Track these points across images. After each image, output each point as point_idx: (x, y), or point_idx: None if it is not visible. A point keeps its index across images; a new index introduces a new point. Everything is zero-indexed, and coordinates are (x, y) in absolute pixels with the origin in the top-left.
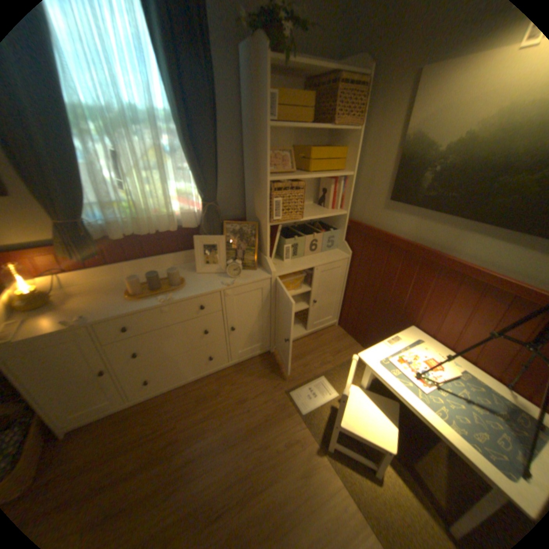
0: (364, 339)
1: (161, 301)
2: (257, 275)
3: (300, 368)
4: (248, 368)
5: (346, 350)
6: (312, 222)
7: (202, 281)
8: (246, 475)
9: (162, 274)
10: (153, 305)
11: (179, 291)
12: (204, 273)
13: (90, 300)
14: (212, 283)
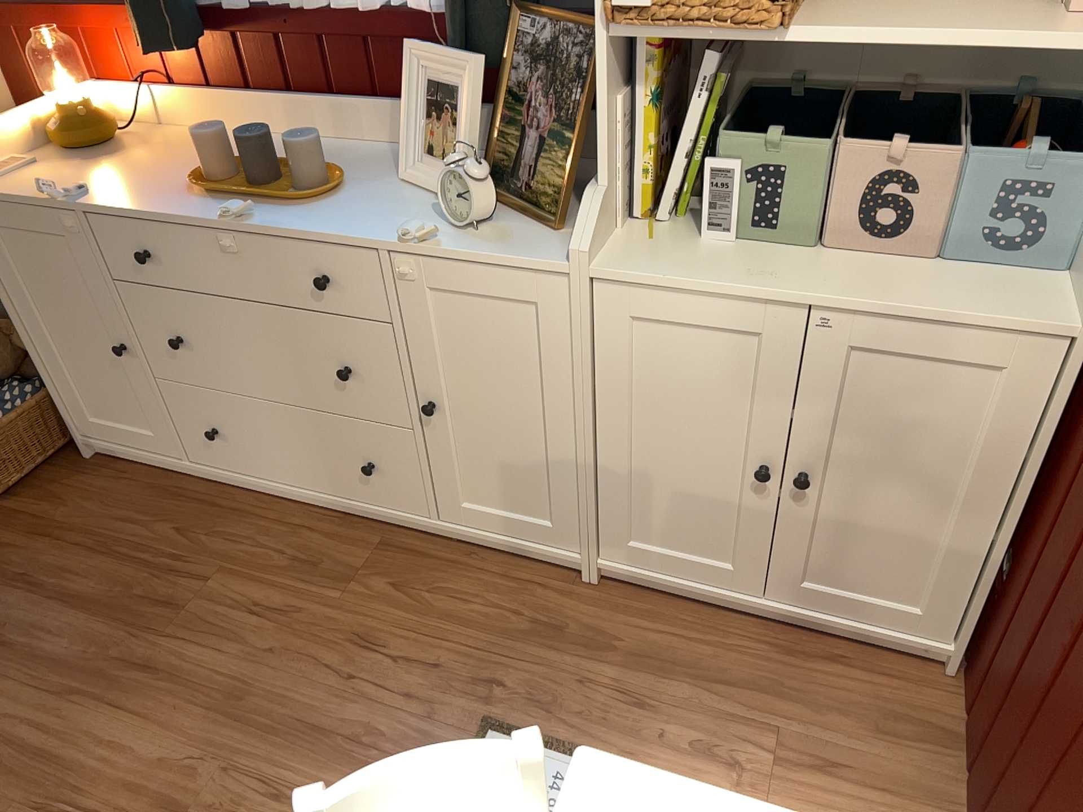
0: (988, 808)
1: (223, 215)
2: (538, 242)
3: (615, 696)
4: (479, 576)
5: (875, 788)
6: (1022, 91)
7: (375, 203)
8: (186, 805)
9: (337, 154)
10: (206, 217)
11: (292, 206)
12: (416, 185)
13: (148, 164)
14: (388, 216)
